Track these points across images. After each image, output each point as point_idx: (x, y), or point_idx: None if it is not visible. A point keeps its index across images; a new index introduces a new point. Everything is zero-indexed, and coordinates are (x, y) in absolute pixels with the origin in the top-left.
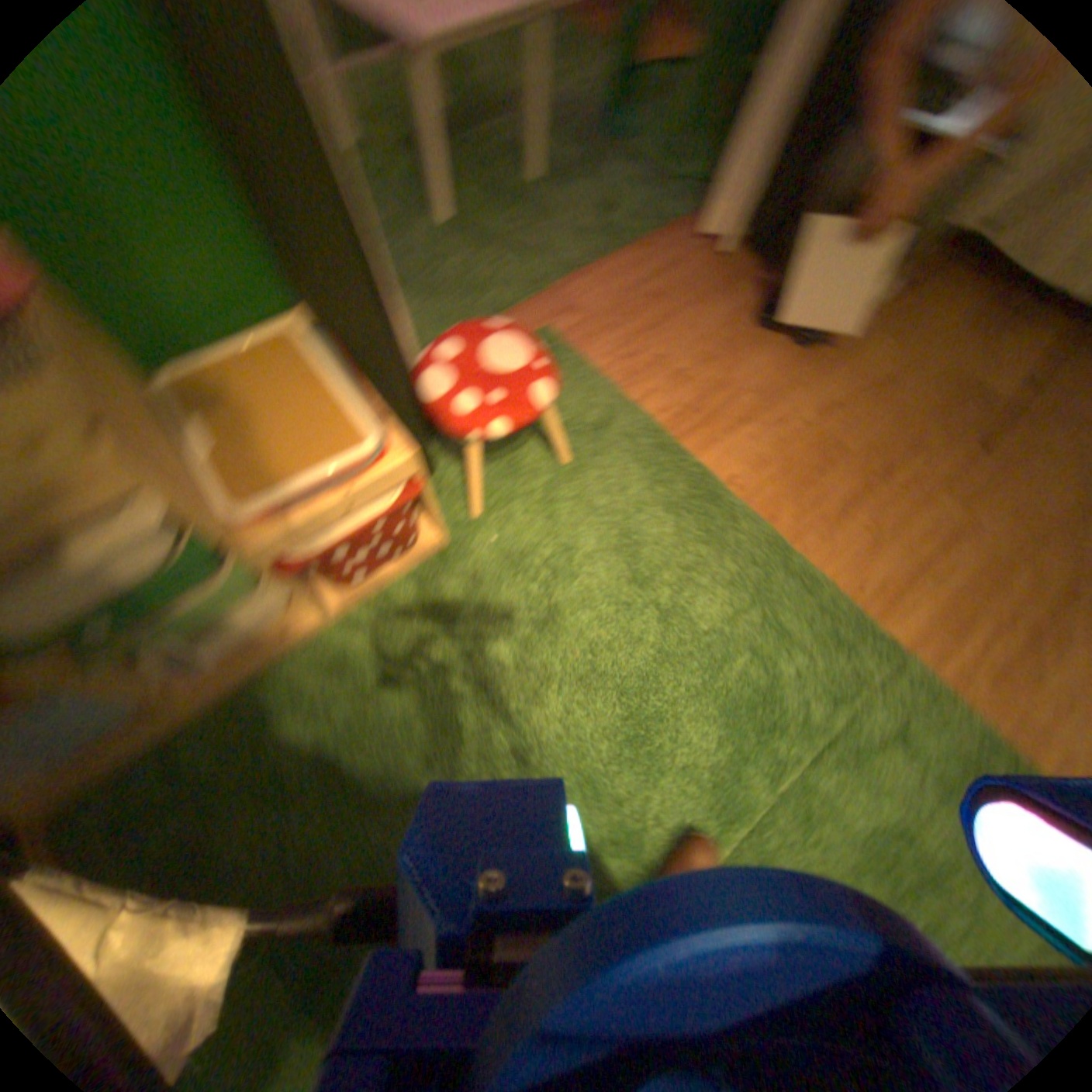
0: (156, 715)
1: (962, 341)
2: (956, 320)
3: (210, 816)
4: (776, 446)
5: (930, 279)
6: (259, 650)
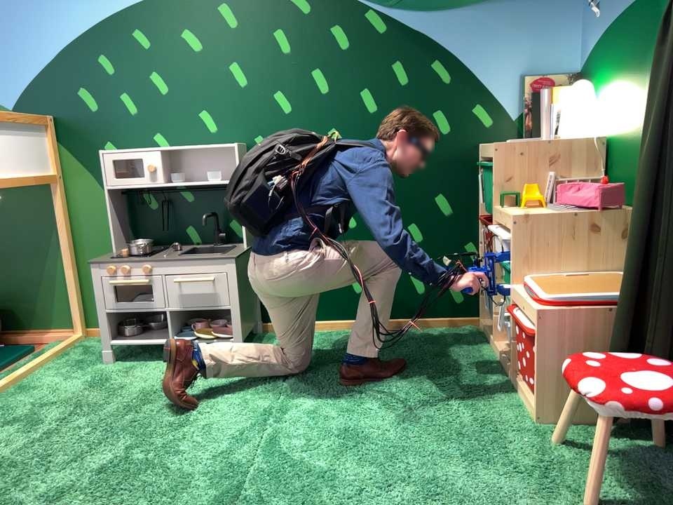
0: (492, 339)
1: None
2: None
3: (441, 348)
4: None
5: None
6: (503, 358)
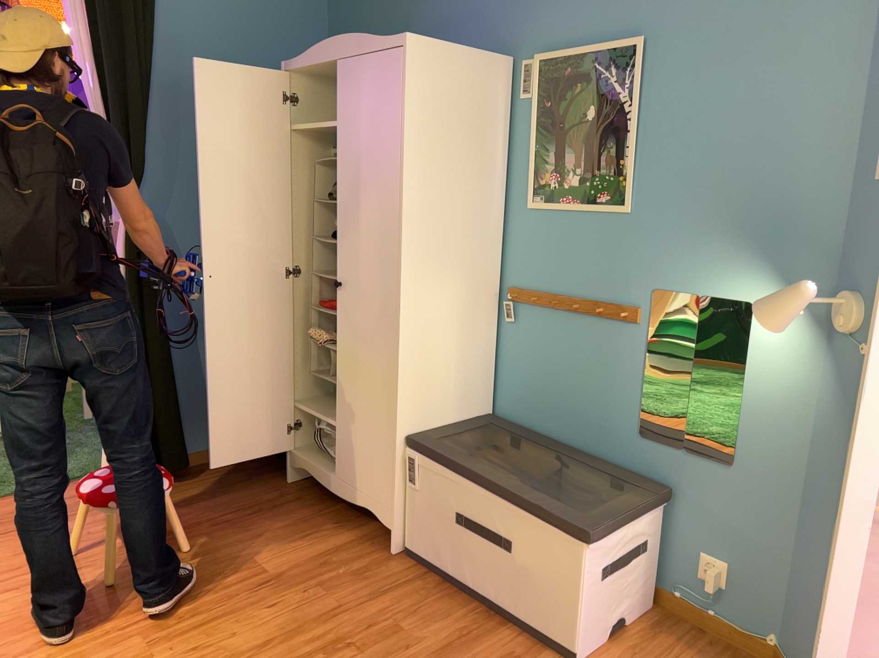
0: None
1: (279, 533)
2: (287, 521)
3: None
4: (24, 605)
5: (290, 498)
6: None
